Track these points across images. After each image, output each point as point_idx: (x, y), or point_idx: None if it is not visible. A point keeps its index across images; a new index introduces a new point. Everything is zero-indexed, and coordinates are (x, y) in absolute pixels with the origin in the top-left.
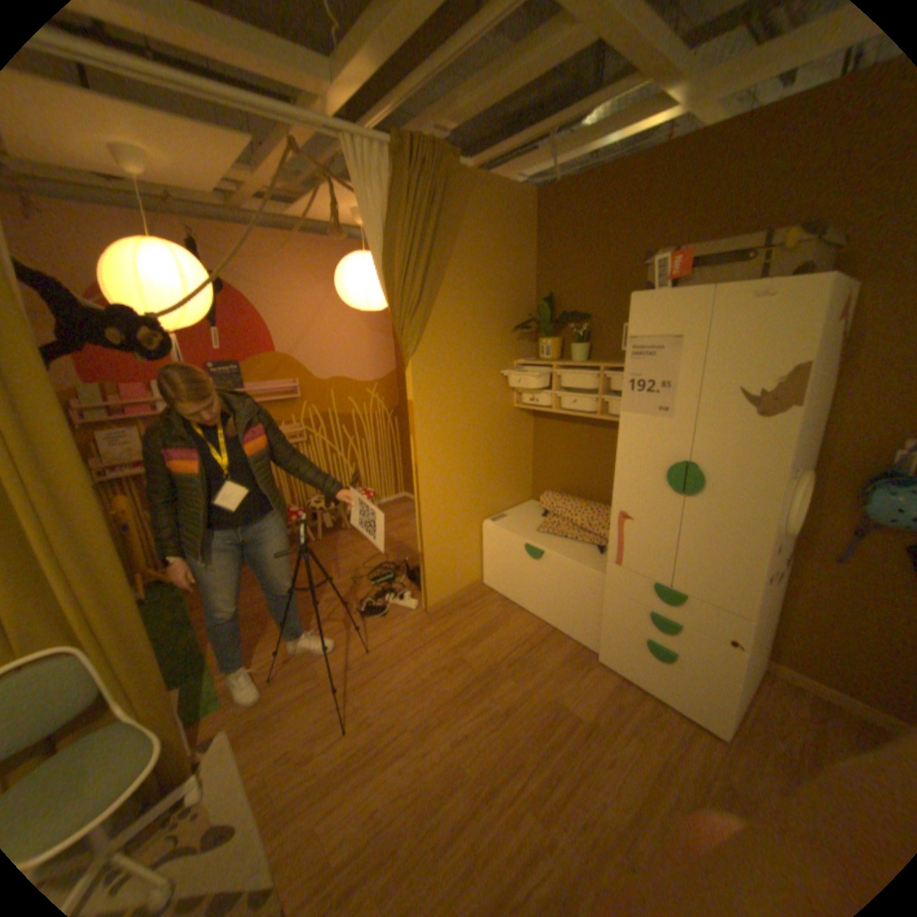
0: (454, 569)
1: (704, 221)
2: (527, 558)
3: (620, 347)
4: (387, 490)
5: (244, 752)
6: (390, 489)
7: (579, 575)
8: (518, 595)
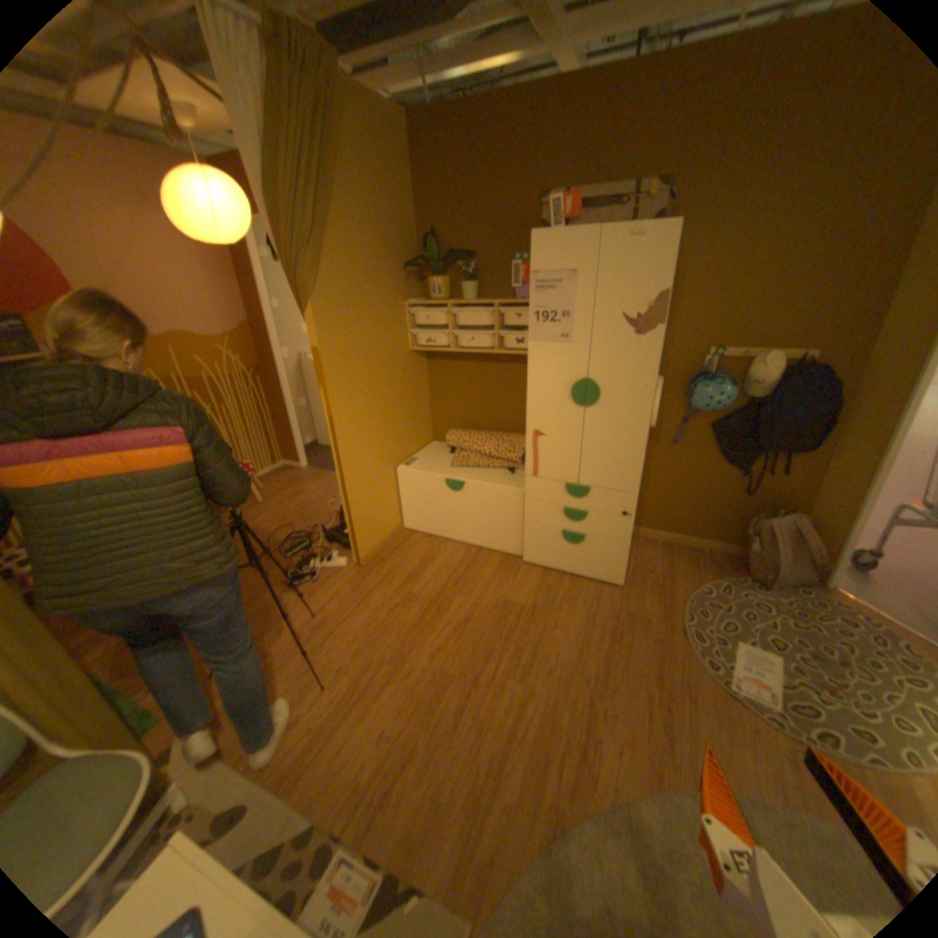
0: (377, 519)
1: (569, 167)
2: (448, 492)
3: (505, 286)
4: (262, 461)
5: (216, 745)
6: (265, 460)
7: (498, 495)
8: (441, 529)
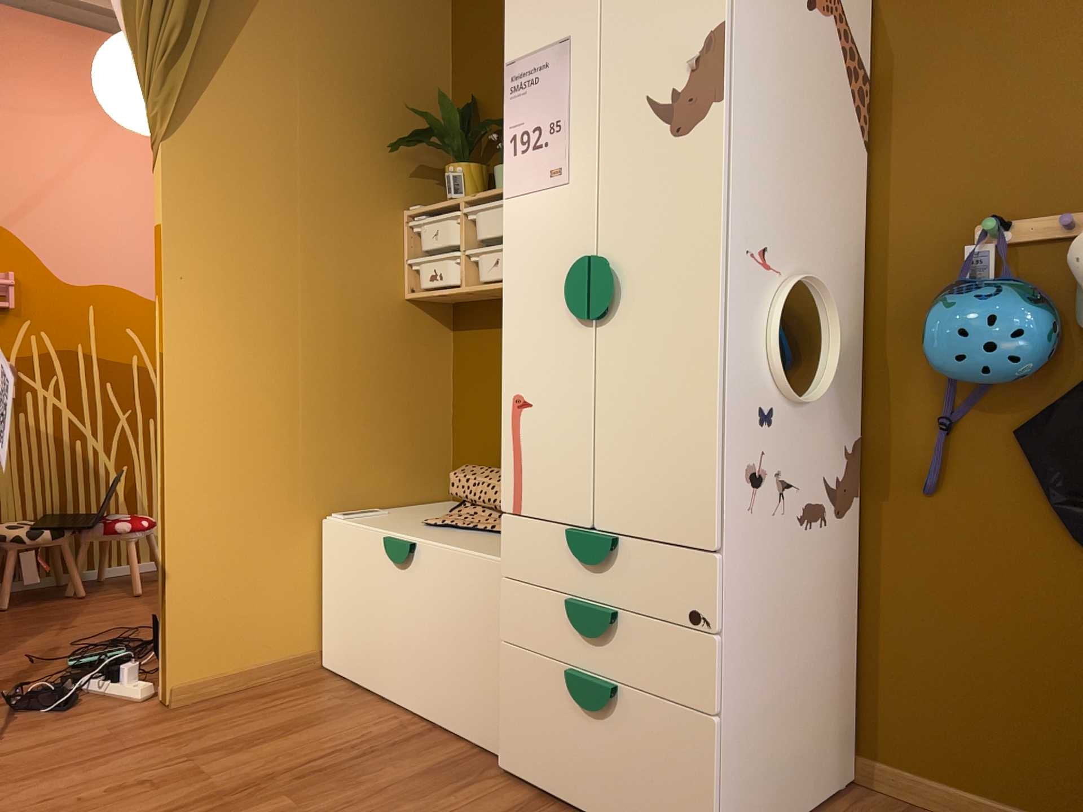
0: (244, 611)
1: None
2: (389, 571)
3: None
4: None
5: None
6: None
7: (468, 575)
8: (376, 670)
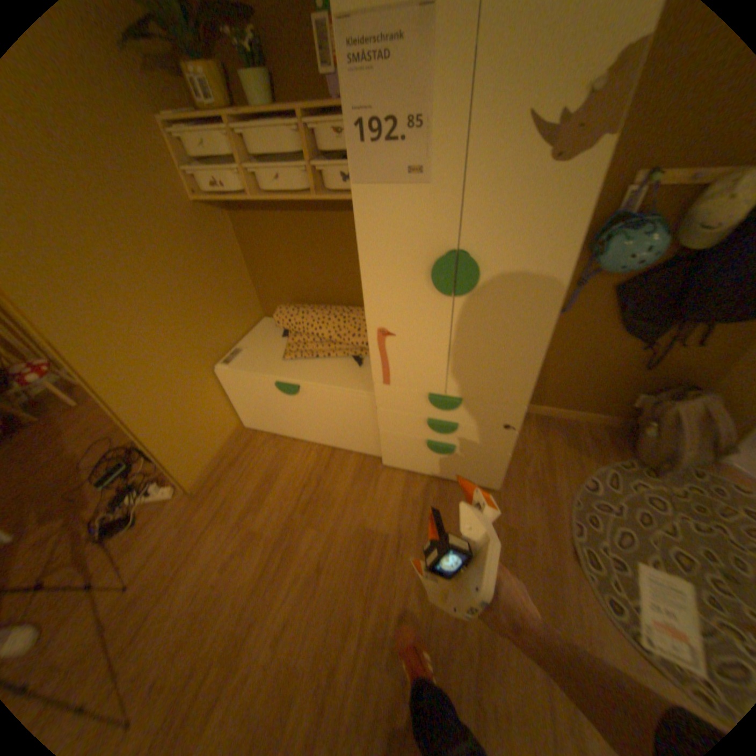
0: (200, 436)
1: None
2: (283, 396)
3: (314, 74)
4: None
5: None
6: None
7: (345, 400)
8: (286, 430)
